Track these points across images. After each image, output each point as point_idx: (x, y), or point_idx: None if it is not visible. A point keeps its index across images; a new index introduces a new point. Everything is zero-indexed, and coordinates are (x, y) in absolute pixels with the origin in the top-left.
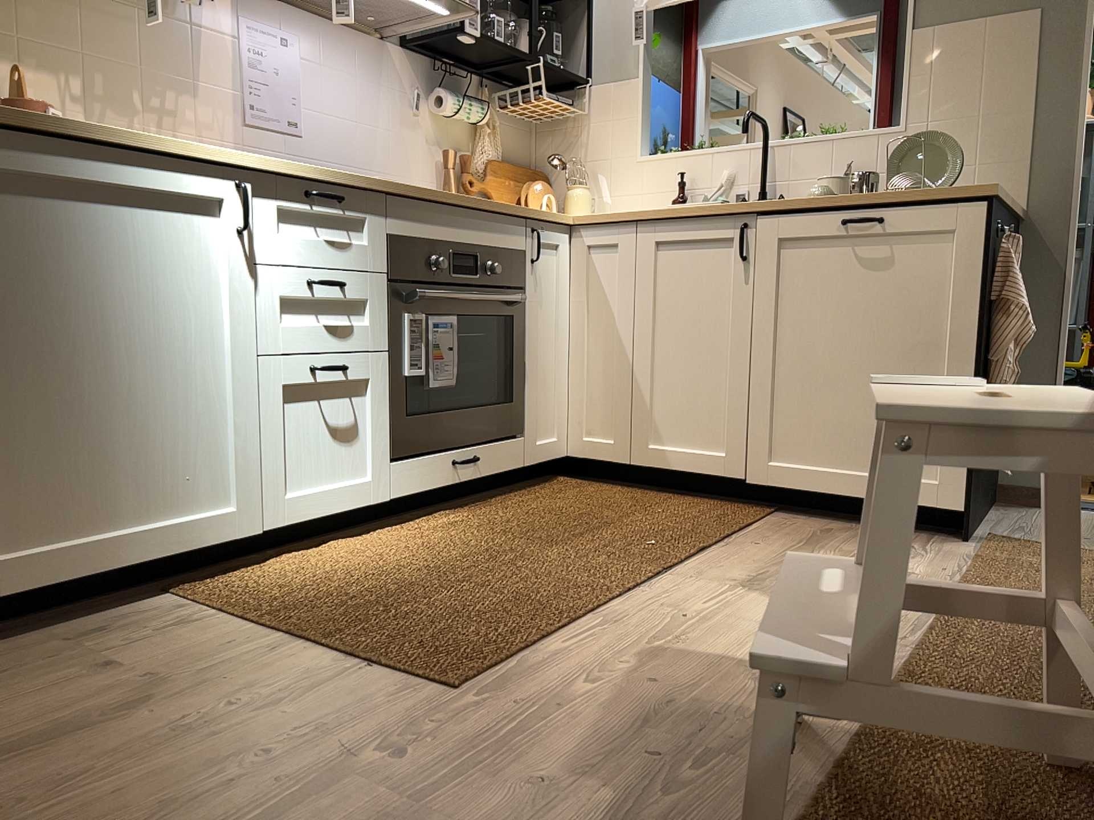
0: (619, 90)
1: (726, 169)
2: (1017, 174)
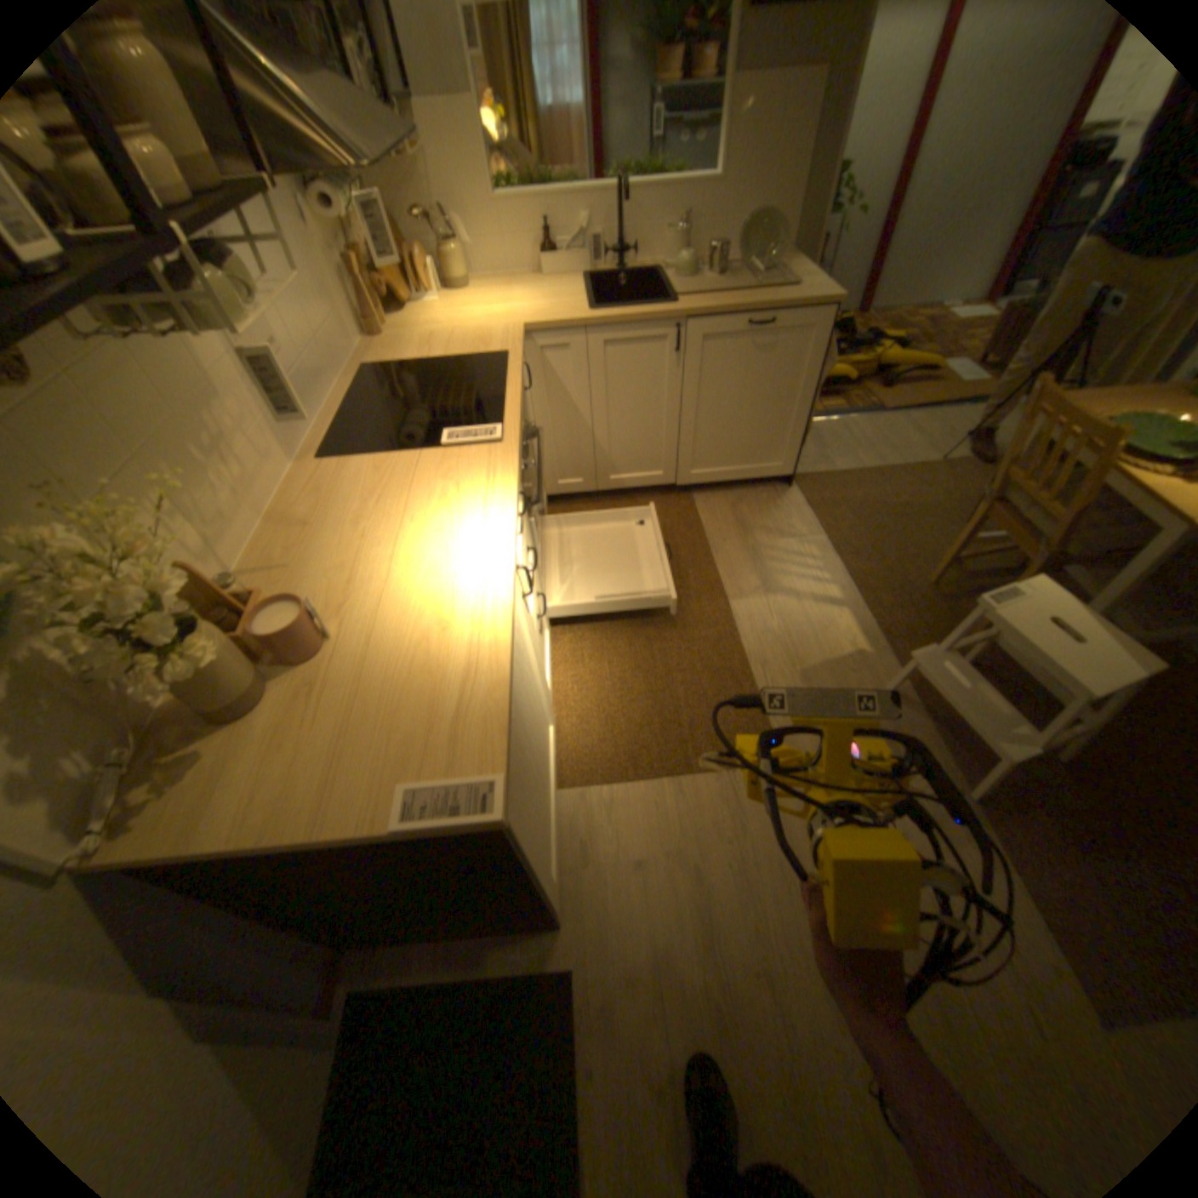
0: (448, 110)
1: (578, 211)
2: (793, 219)
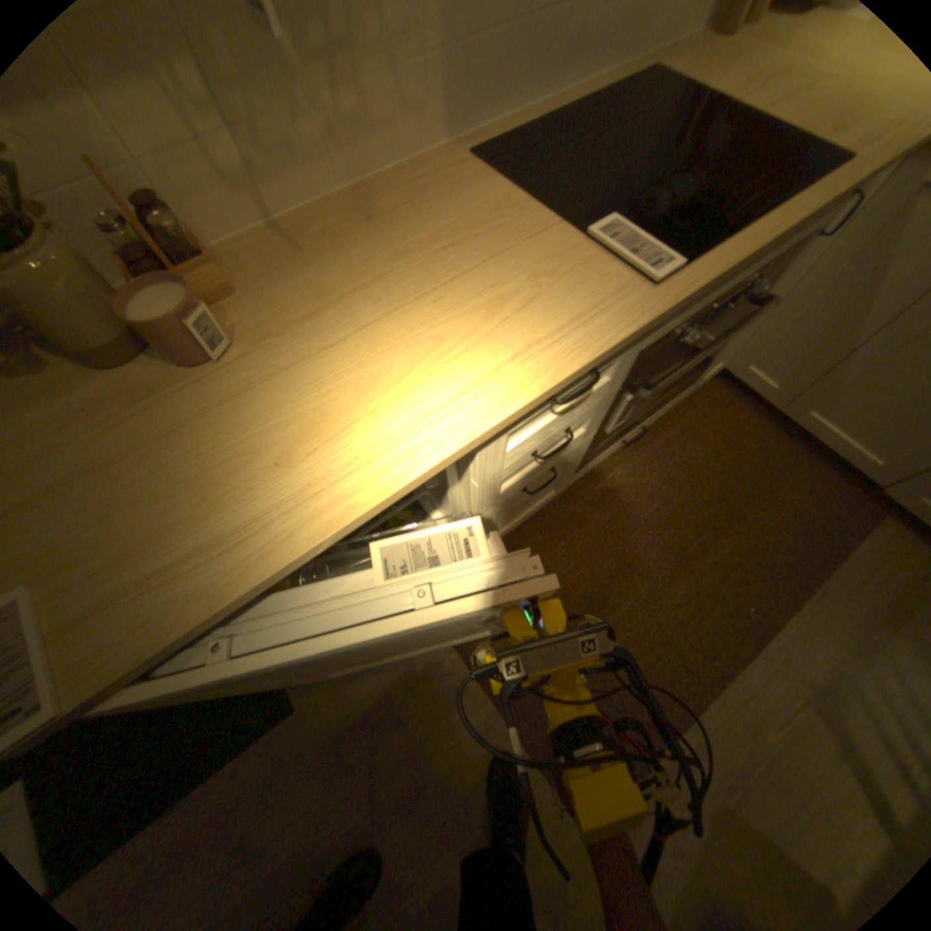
0: None
1: None
2: None
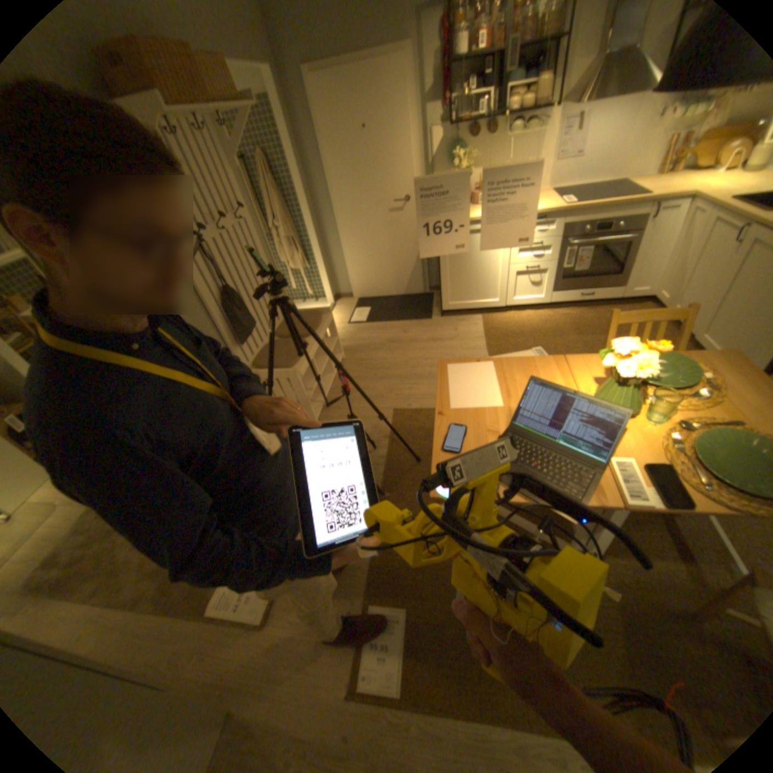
0: None
1: None
2: None
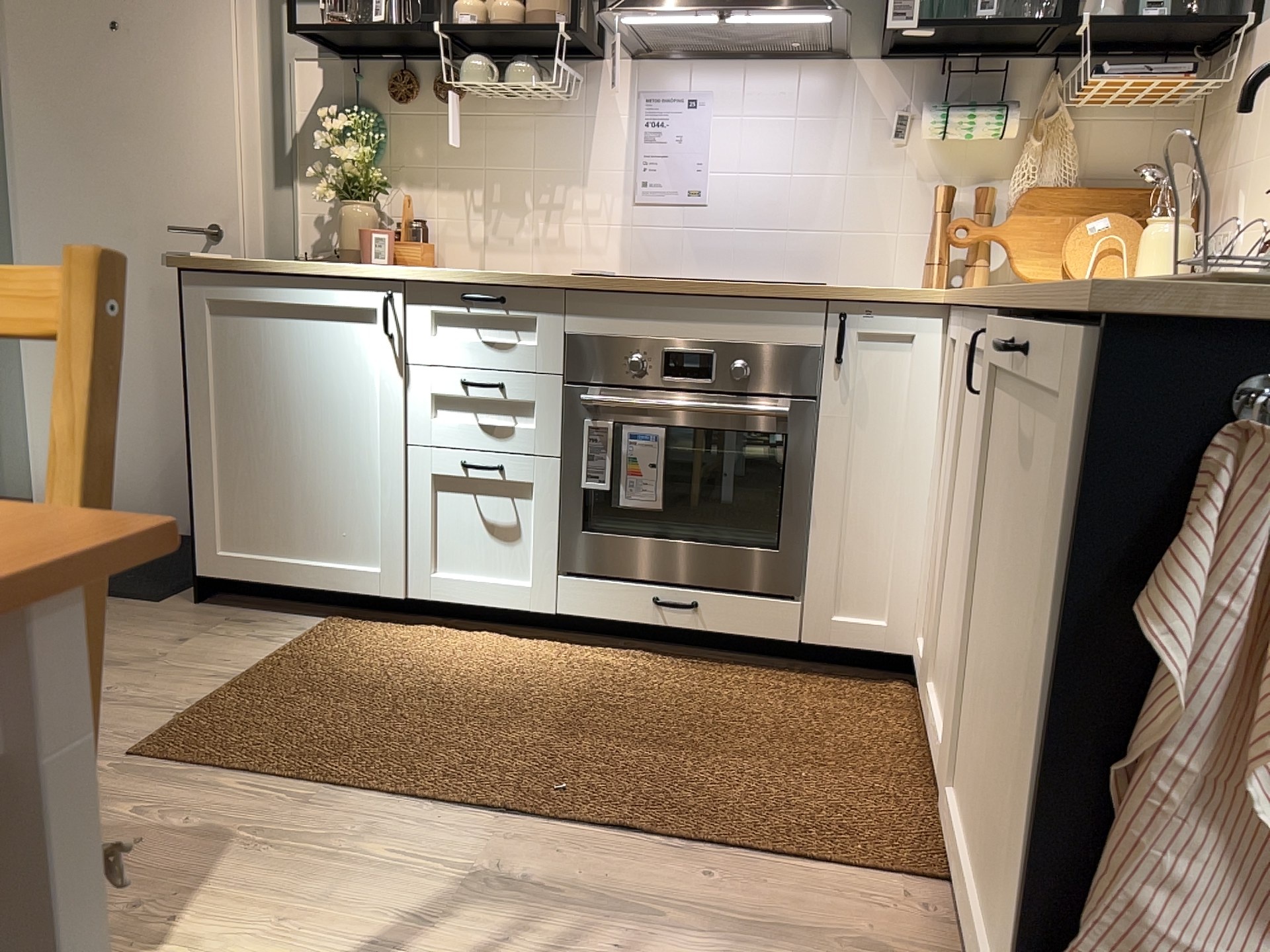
0: None
1: None
2: None
